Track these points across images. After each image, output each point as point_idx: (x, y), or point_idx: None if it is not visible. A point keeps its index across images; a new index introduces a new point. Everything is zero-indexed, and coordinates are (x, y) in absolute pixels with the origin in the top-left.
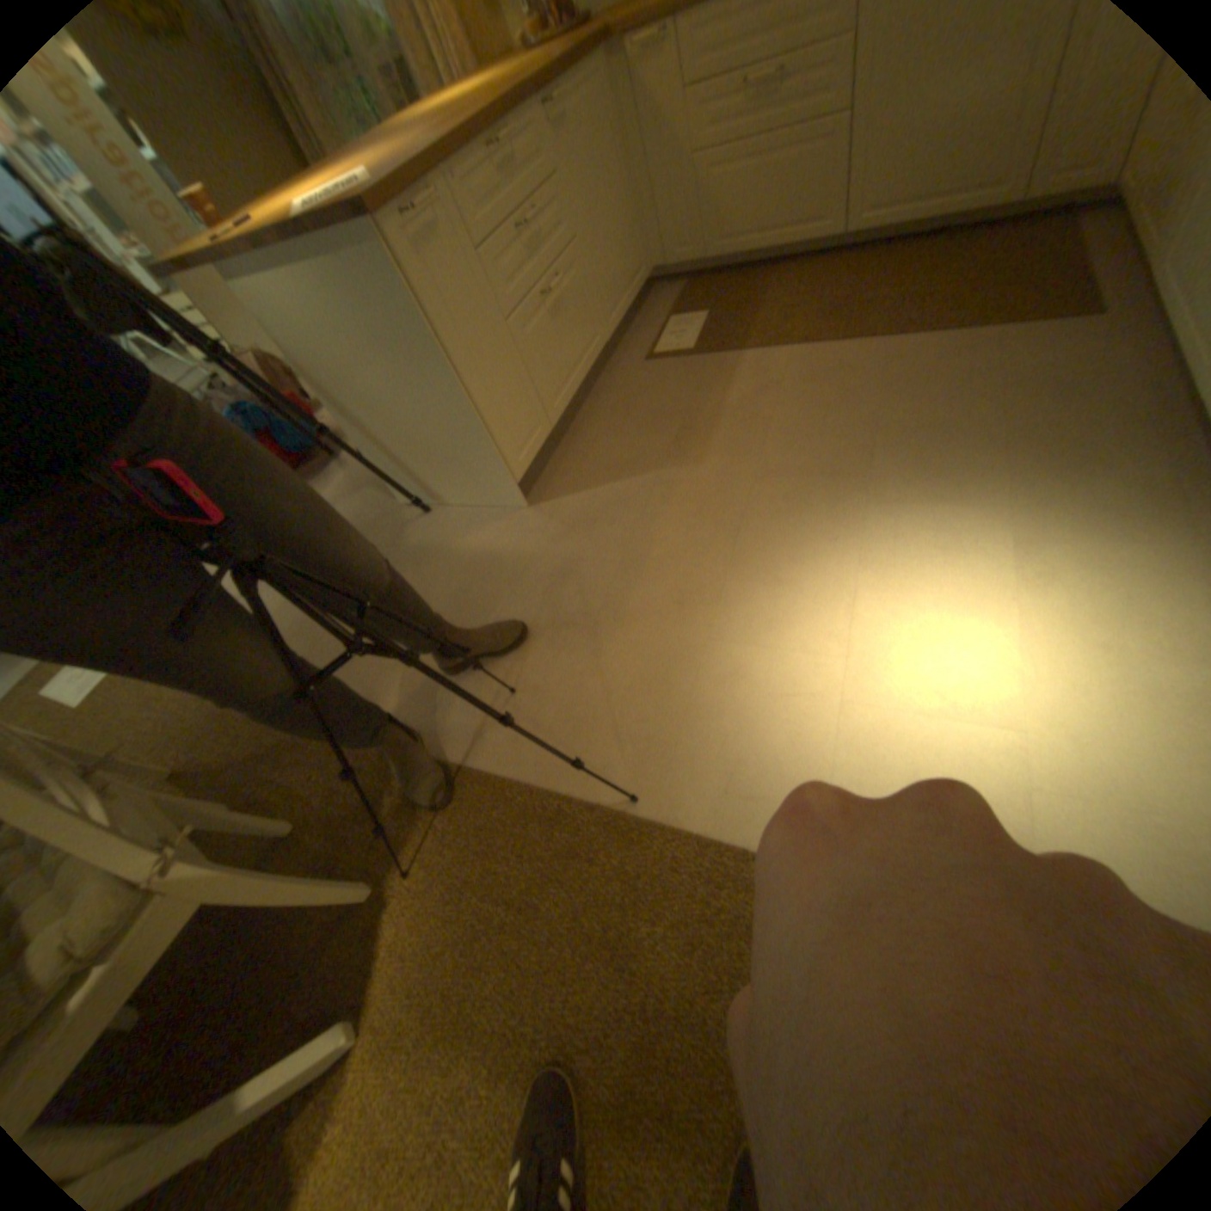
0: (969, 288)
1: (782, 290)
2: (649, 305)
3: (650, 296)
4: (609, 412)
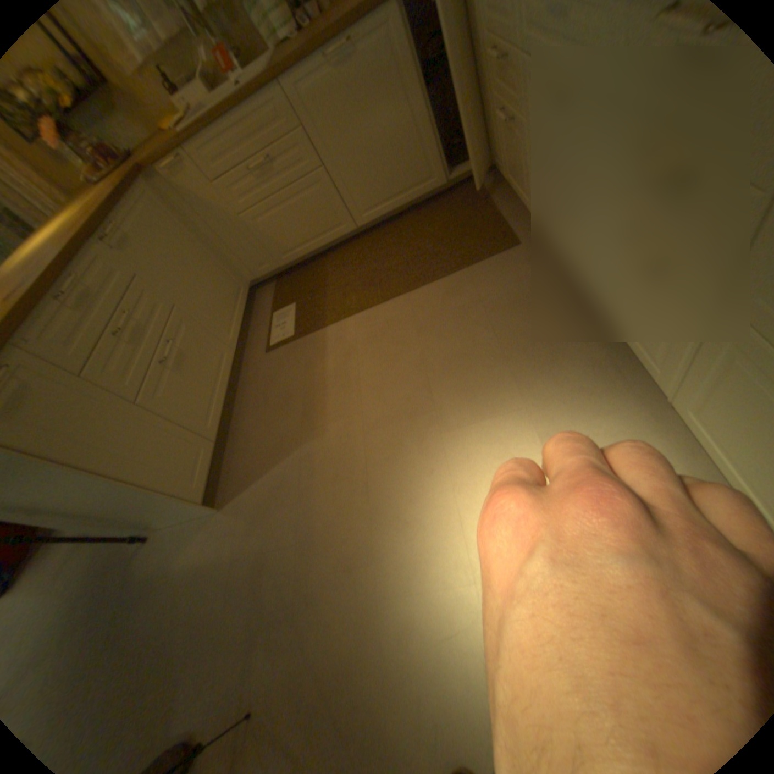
0: (442, 247)
1: (336, 275)
2: (258, 308)
3: (257, 300)
4: (254, 405)
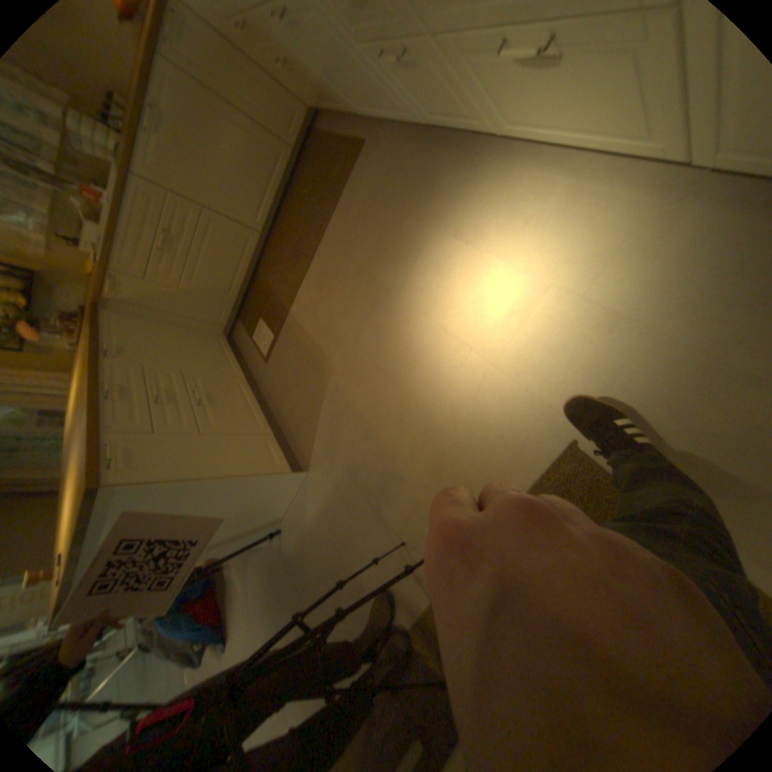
0: (322, 191)
1: (273, 275)
2: (242, 344)
3: (238, 341)
4: (283, 397)
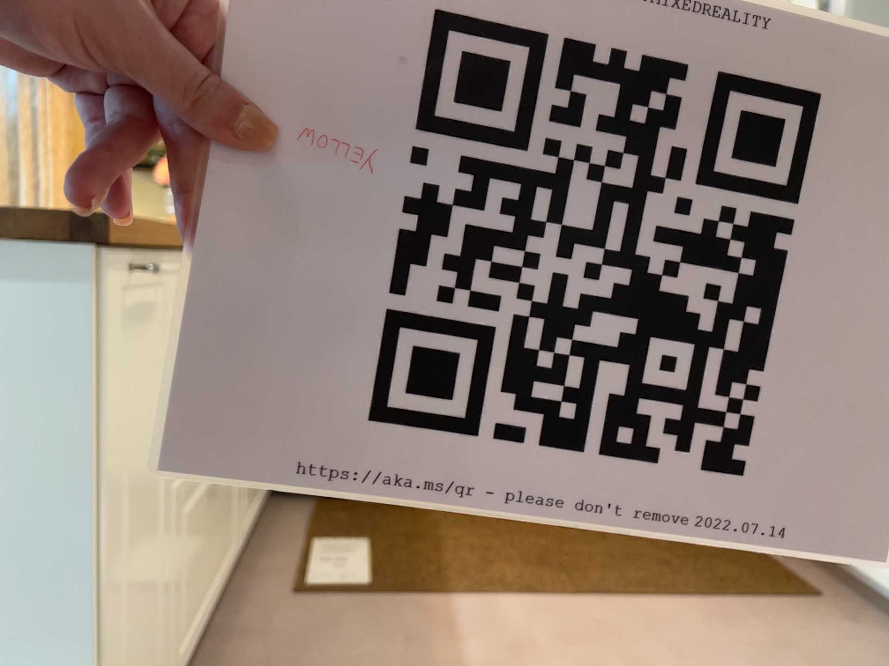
0: (674, 561)
1: (457, 531)
2: (267, 523)
3: (265, 512)
4: None
